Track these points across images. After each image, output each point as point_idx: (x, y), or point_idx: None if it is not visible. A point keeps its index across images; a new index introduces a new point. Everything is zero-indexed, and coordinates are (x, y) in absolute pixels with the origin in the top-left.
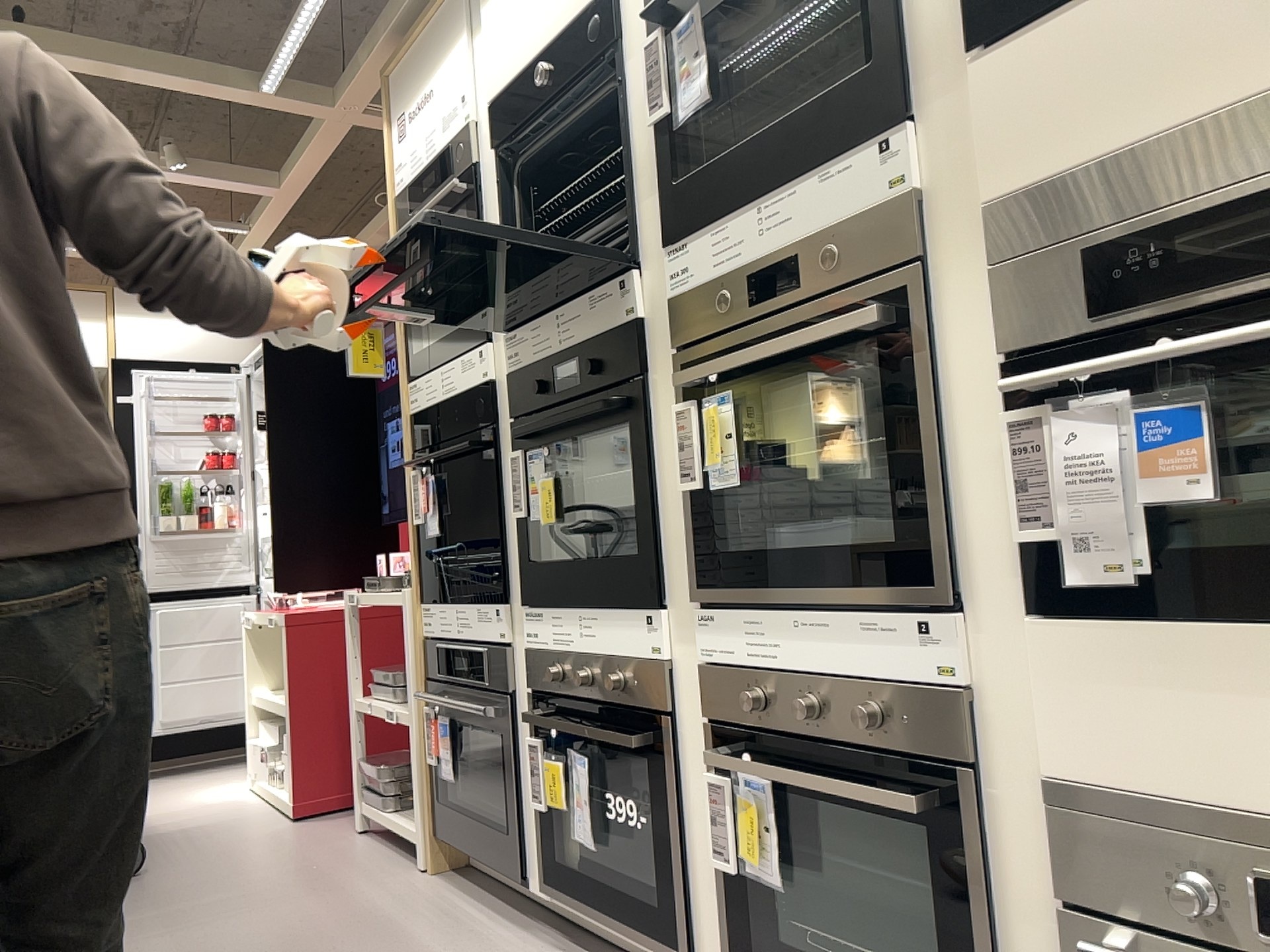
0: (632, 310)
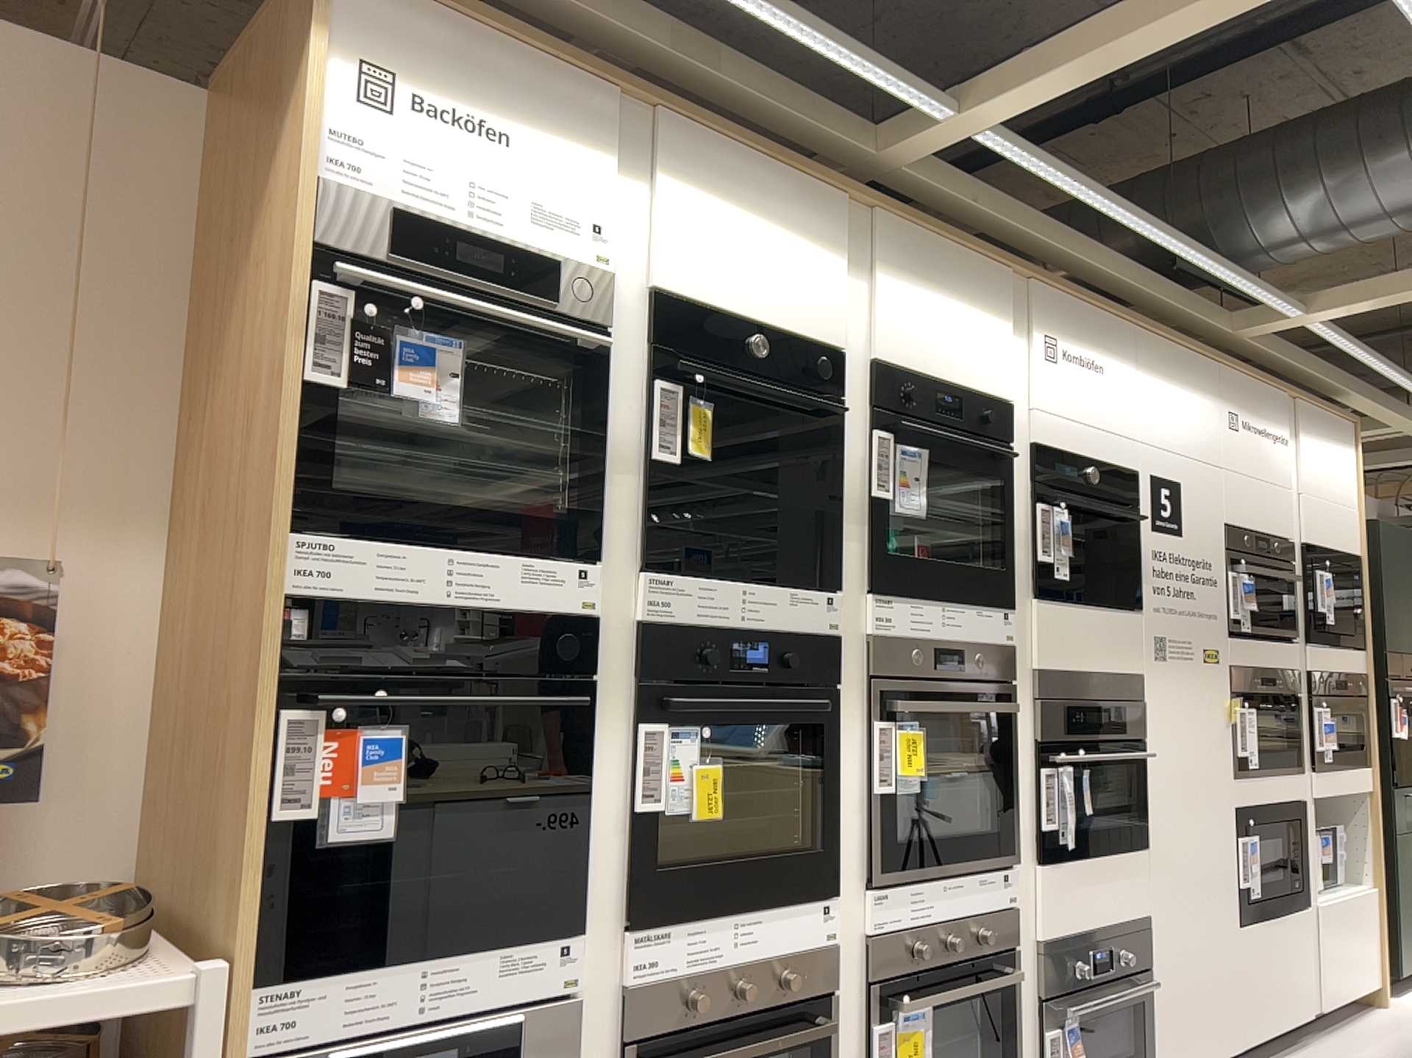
0: (833, 625)
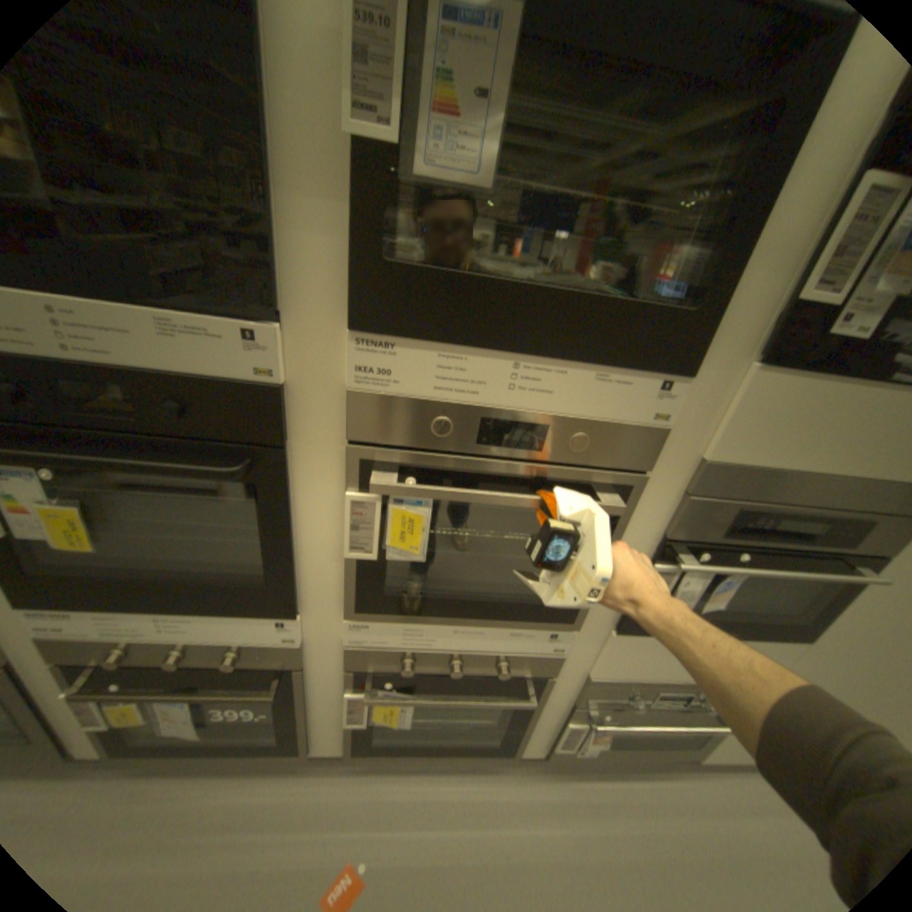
0: (273, 375)
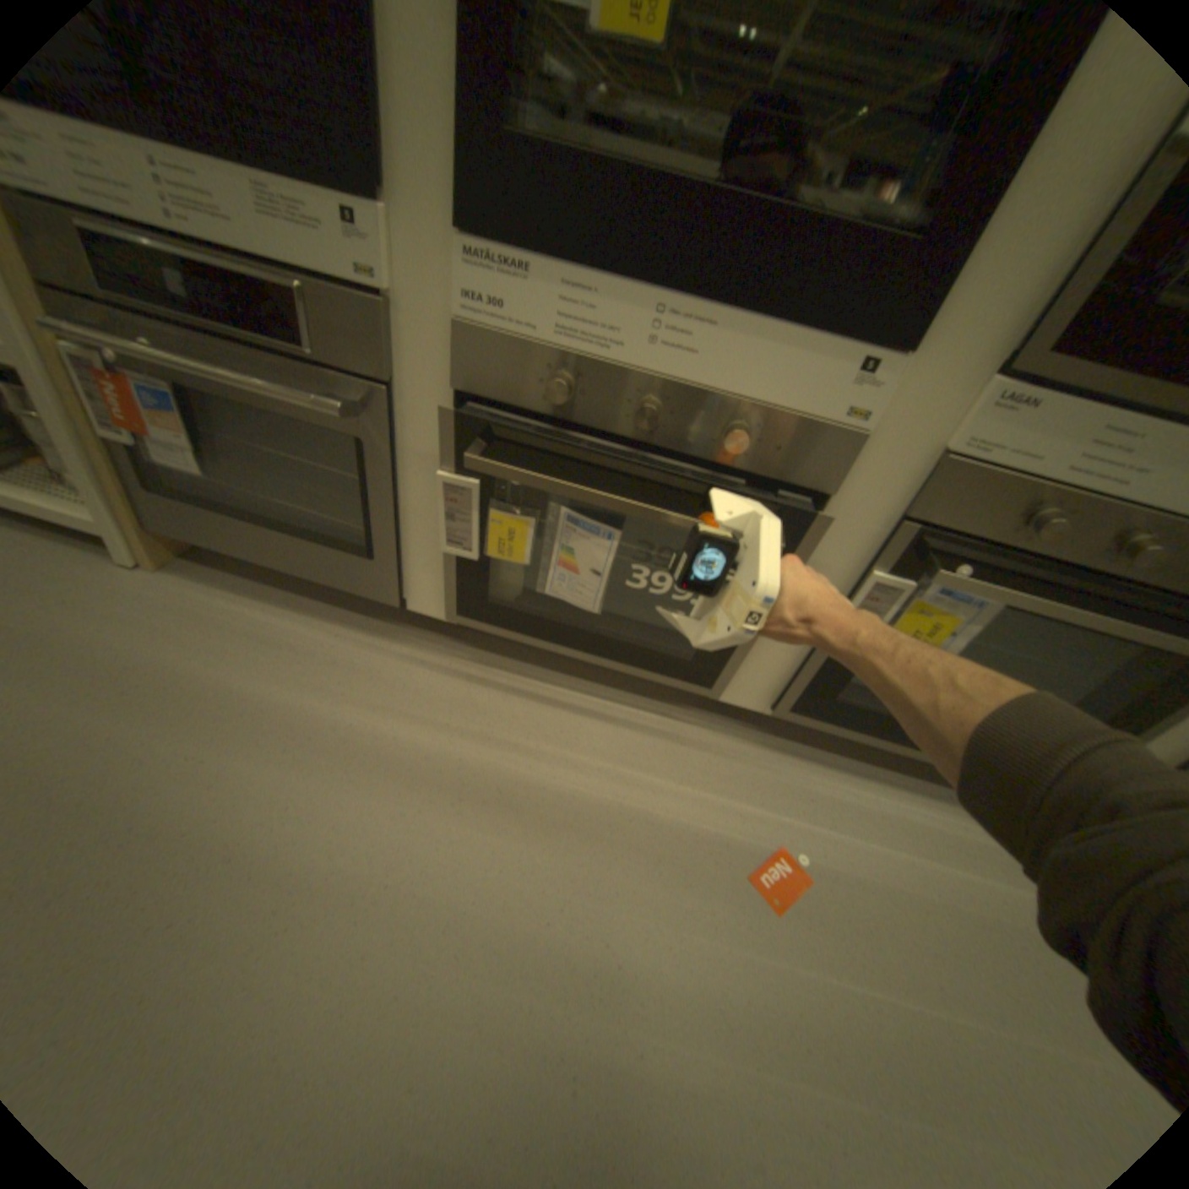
0: None
